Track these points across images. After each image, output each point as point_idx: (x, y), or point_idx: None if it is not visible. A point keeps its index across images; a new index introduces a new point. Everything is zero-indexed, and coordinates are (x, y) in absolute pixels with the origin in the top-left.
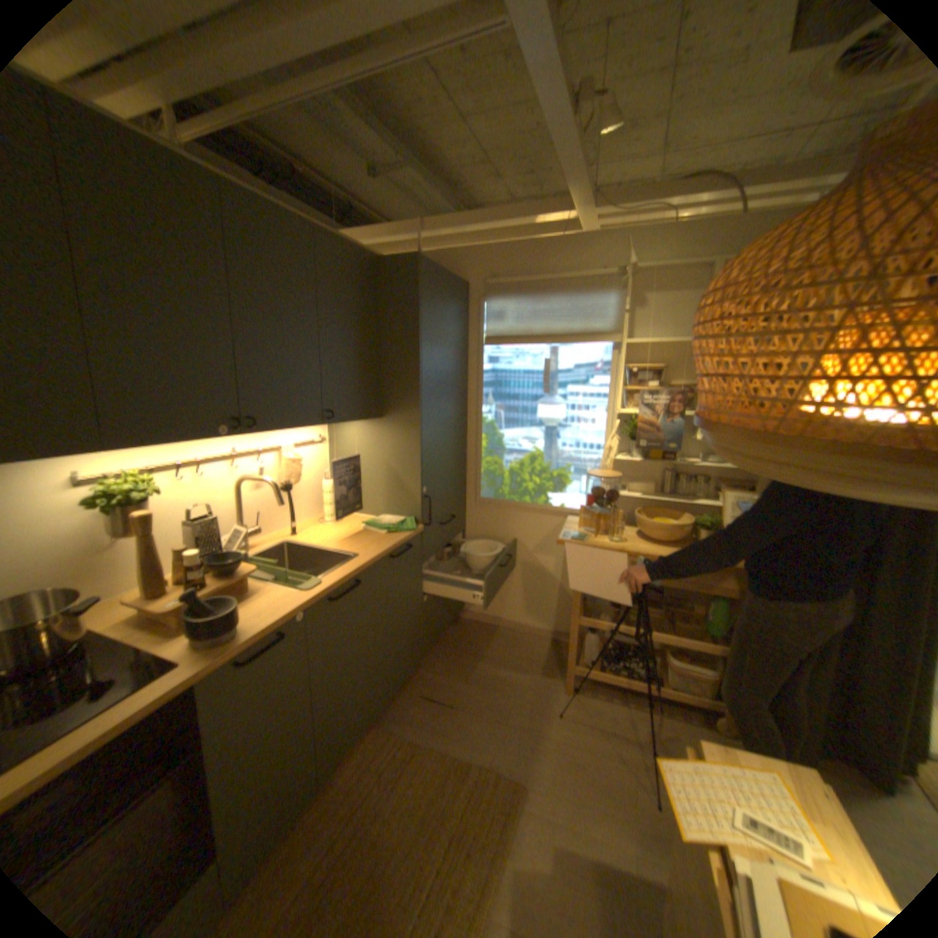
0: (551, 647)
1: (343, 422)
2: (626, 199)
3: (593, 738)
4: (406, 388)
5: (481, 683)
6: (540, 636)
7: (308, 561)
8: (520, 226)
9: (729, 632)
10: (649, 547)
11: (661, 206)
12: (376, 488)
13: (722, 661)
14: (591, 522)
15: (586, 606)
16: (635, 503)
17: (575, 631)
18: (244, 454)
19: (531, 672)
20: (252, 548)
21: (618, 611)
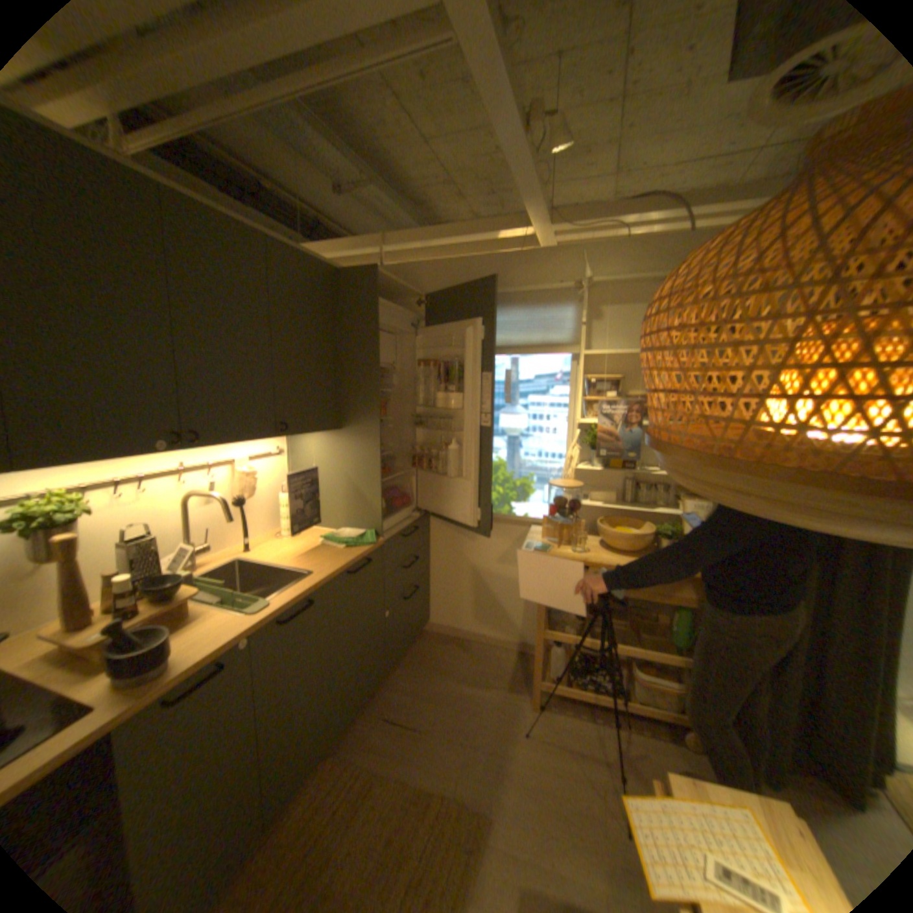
0: (518, 660)
1: (299, 433)
2: (581, 217)
3: (561, 760)
4: (366, 399)
5: (445, 702)
6: (506, 649)
7: (260, 579)
8: (479, 241)
9: (694, 643)
10: (612, 557)
11: (614, 223)
12: (336, 500)
13: (688, 673)
14: (554, 532)
15: (550, 619)
16: (598, 512)
17: (540, 645)
18: (193, 468)
19: (497, 689)
20: (199, 567)
21: (583, 623)
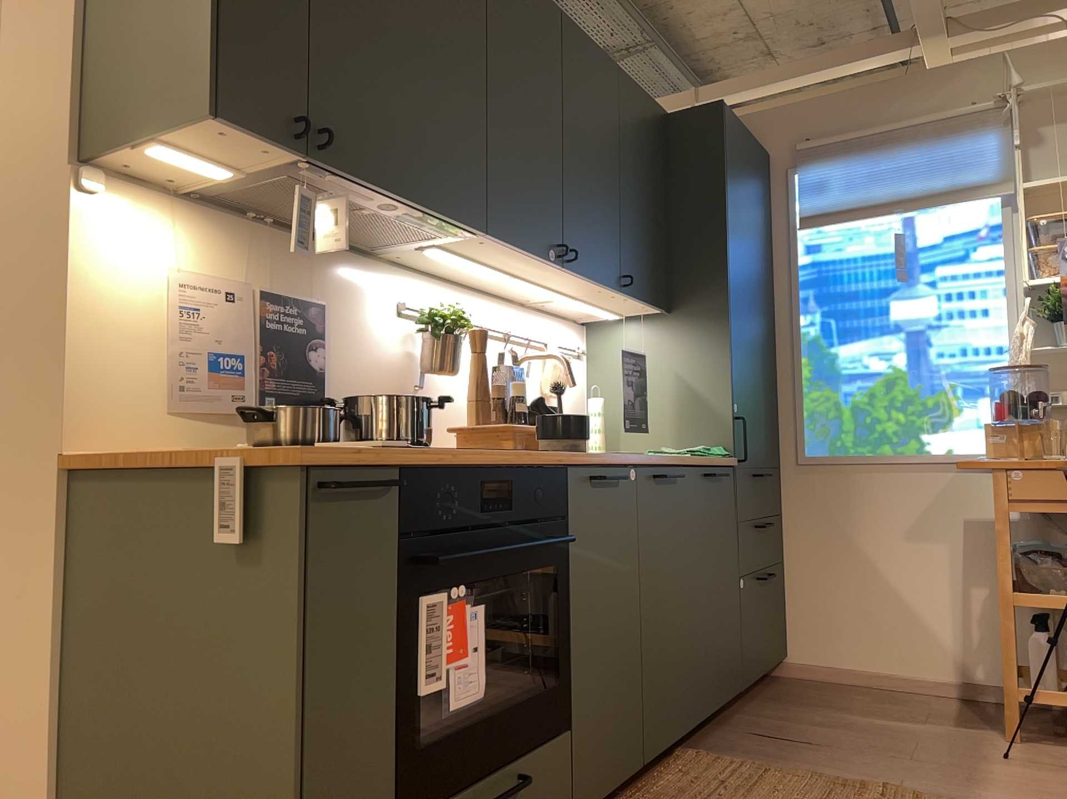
0: (962, 703)
1: (633, 301)
2: (987, 23)
3: None
4: (708, 266)
5: (849, 727)
6: (937, 693)
7: None
8: (836, 78)
9: None
10: None
11: (1041, 19)
12: (662, 412)
13: None
14: (1007, 445)
15: (1020, 581)
16: None
17: (1008, 614)
18: (514, 338)
19: (935, 722)
20: None
21: None
